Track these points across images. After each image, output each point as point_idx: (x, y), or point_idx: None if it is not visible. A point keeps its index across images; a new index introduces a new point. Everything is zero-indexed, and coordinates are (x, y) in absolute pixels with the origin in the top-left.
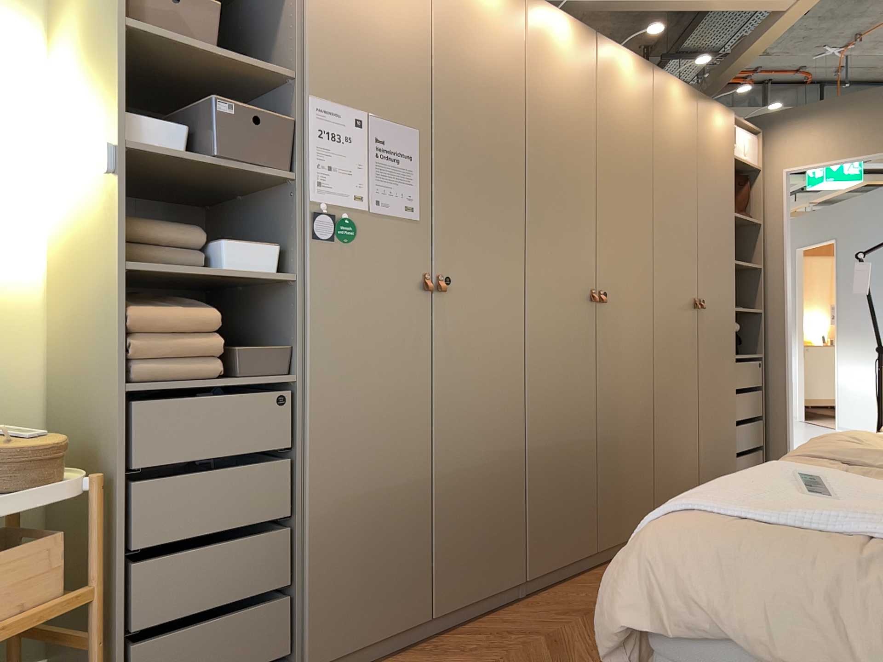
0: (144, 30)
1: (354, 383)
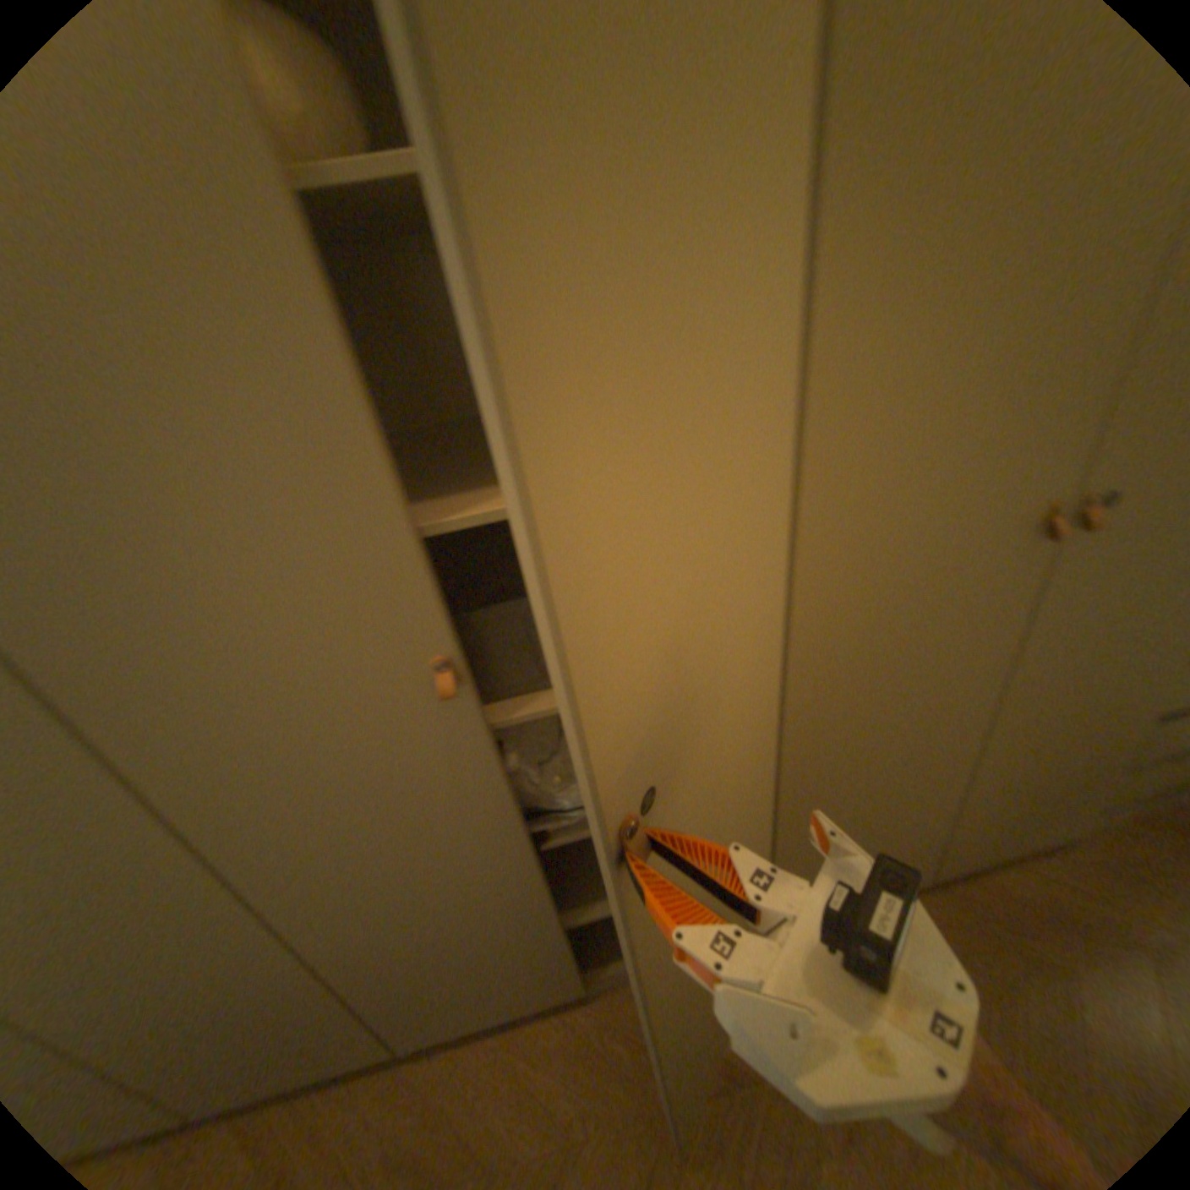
0: None
1: None
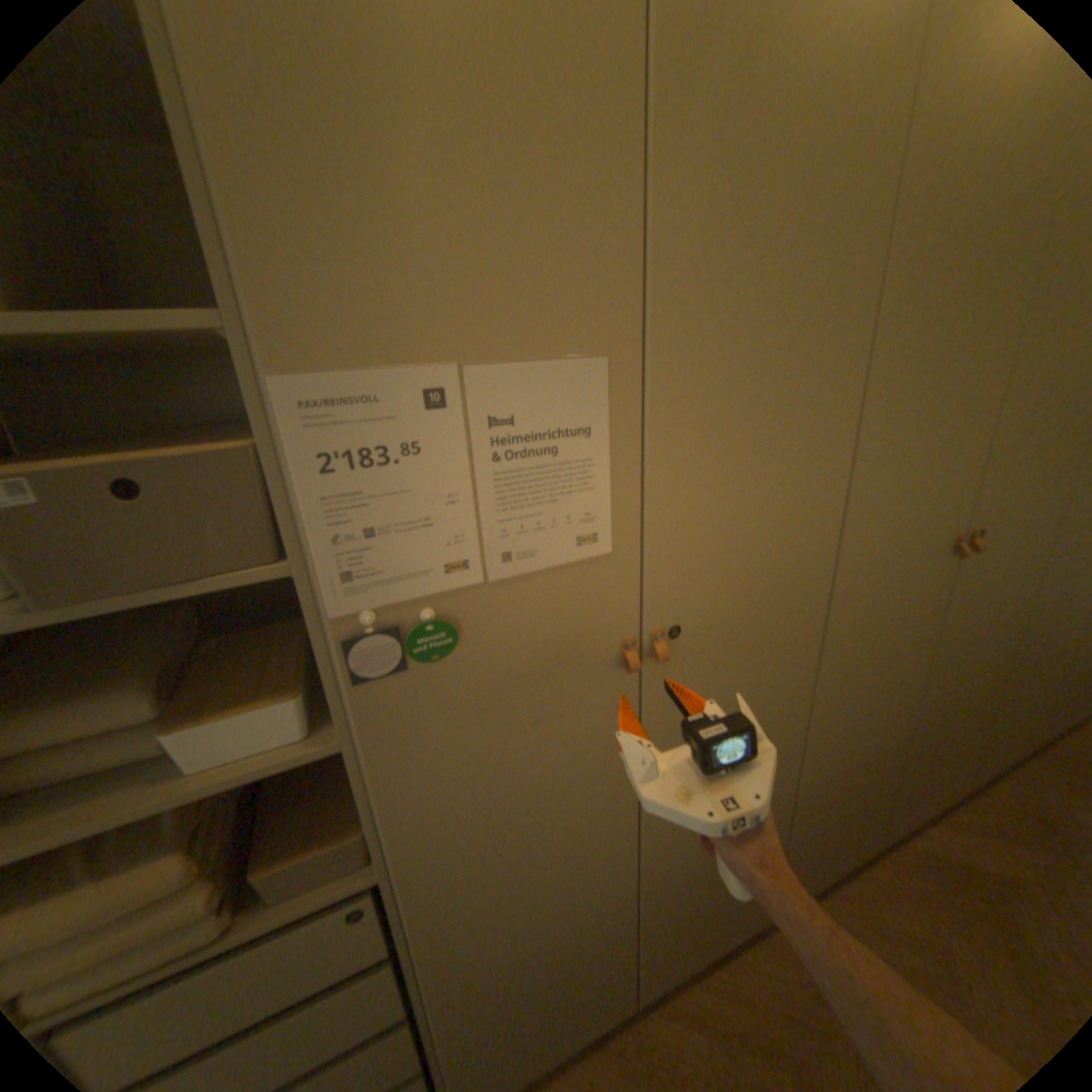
0: None
1: (494, 846)
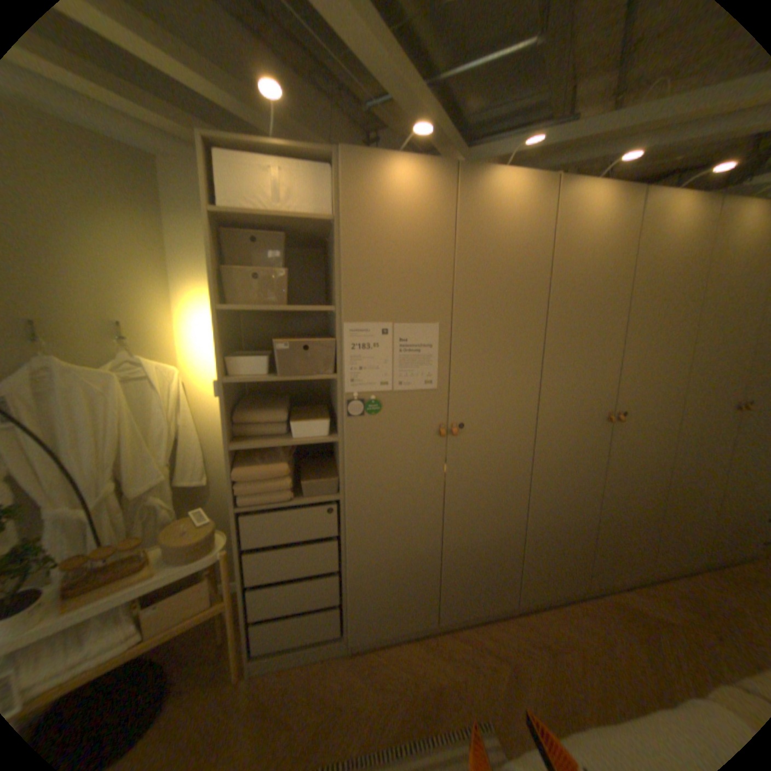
0: (229, 308)
1: (381, 499)
